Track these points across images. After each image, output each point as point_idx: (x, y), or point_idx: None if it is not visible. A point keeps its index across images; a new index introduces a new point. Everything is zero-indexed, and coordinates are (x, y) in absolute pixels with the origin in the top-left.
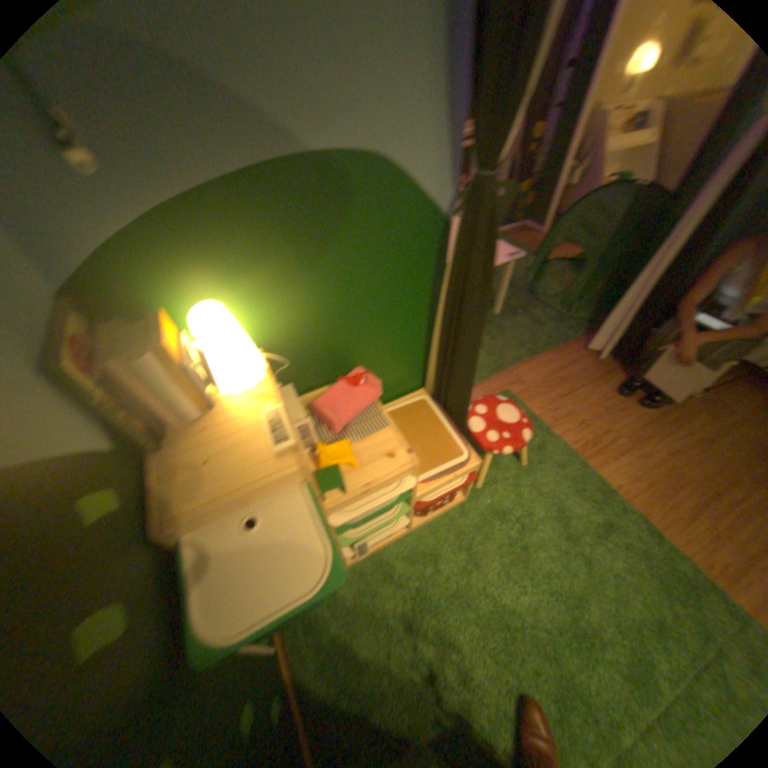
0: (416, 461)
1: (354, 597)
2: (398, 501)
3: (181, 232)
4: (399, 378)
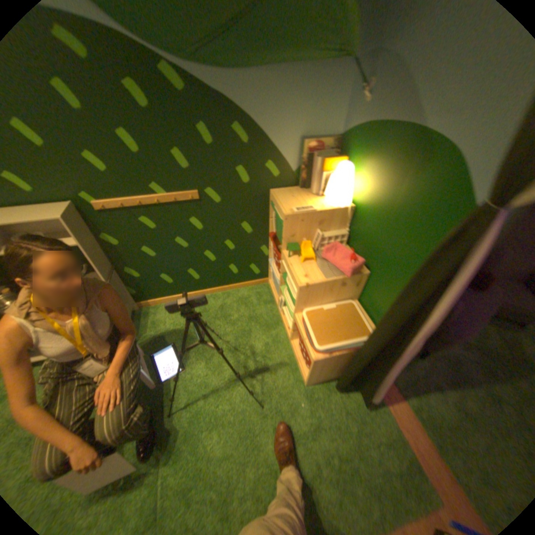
0: (299, 287)
1: (264, 312)
2: (291, 301)
3: (369, 138)
4: (382, 313)
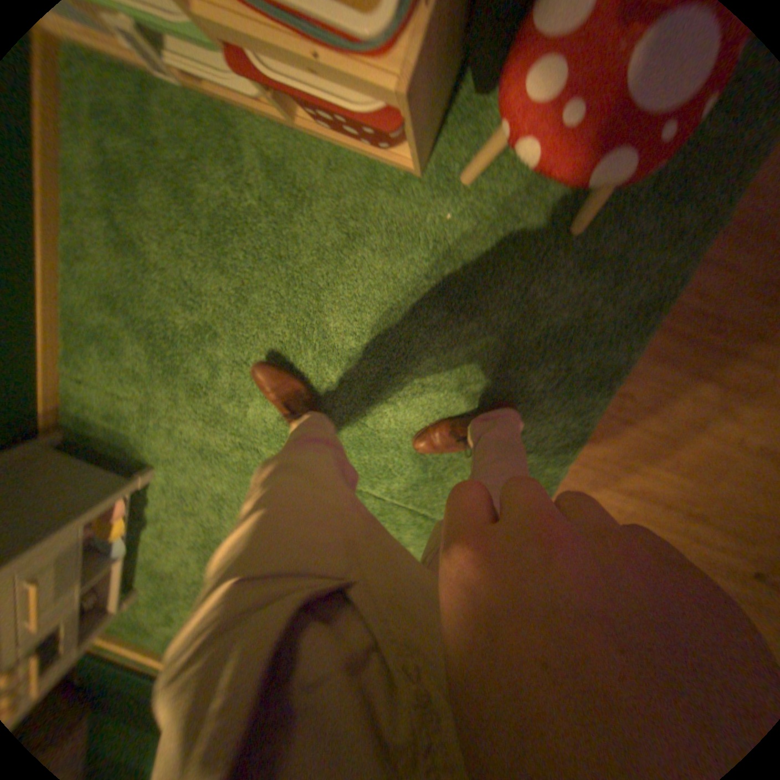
0: None
1: (174, 134)
2: None
3: None
4: None
